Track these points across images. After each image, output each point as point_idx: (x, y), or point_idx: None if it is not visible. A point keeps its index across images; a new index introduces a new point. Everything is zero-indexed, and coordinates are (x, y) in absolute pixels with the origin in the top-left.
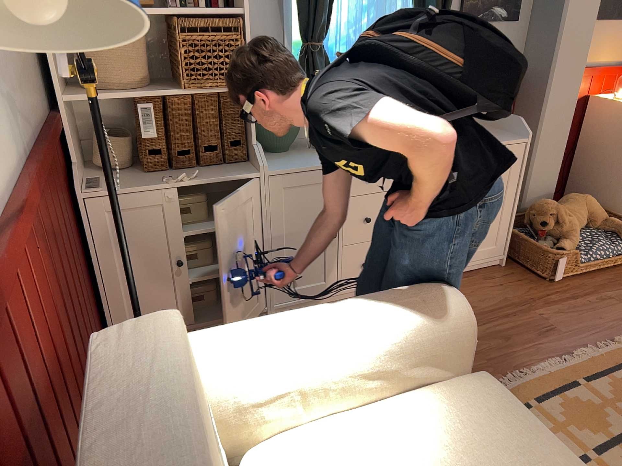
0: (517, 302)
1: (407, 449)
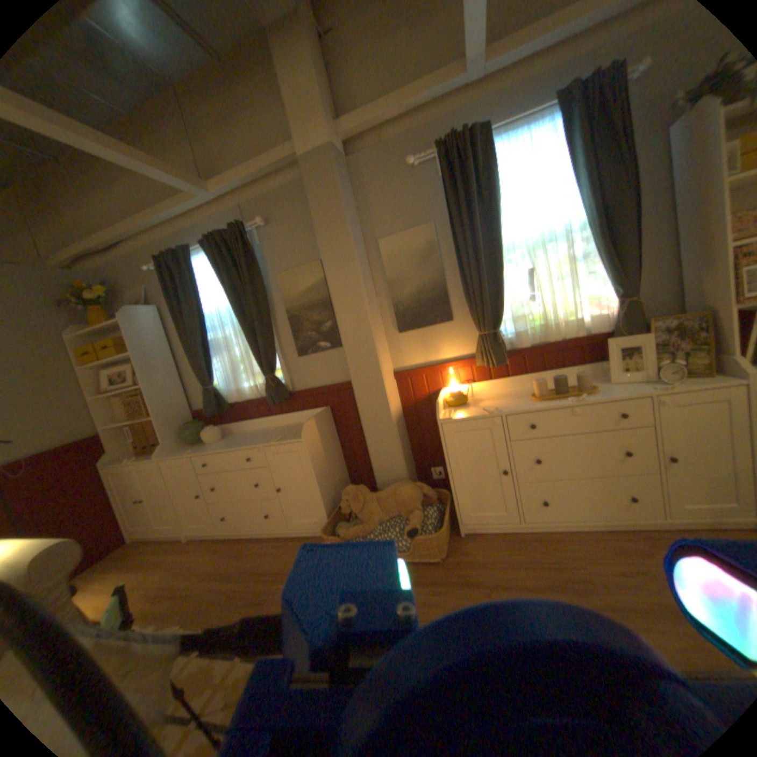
0: (285, 572)
1: None
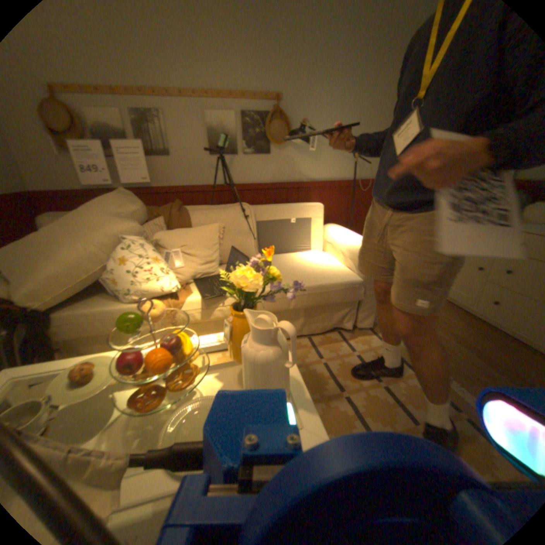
0: None
1: (323, 264)
